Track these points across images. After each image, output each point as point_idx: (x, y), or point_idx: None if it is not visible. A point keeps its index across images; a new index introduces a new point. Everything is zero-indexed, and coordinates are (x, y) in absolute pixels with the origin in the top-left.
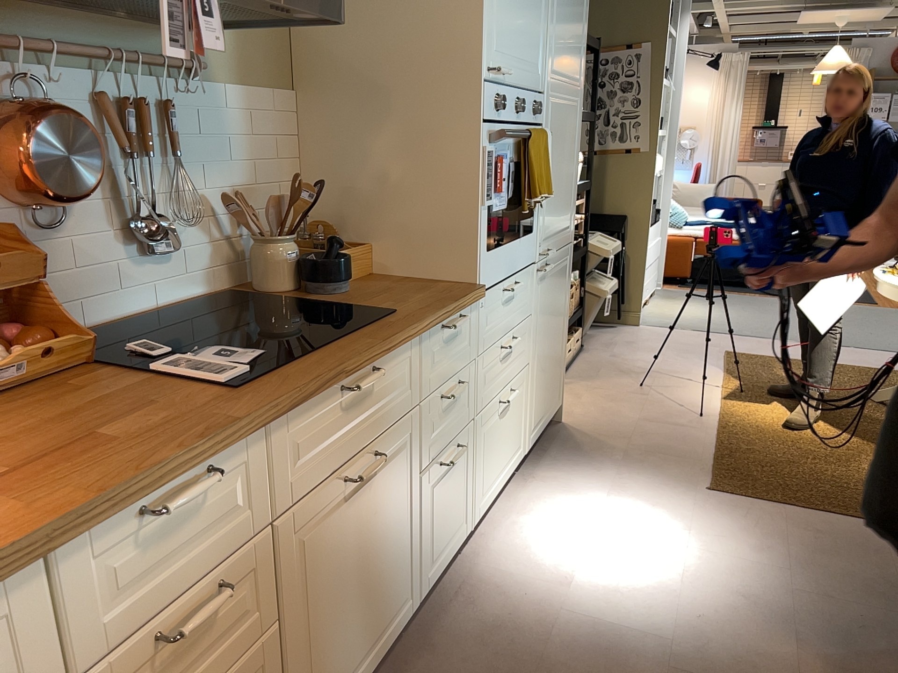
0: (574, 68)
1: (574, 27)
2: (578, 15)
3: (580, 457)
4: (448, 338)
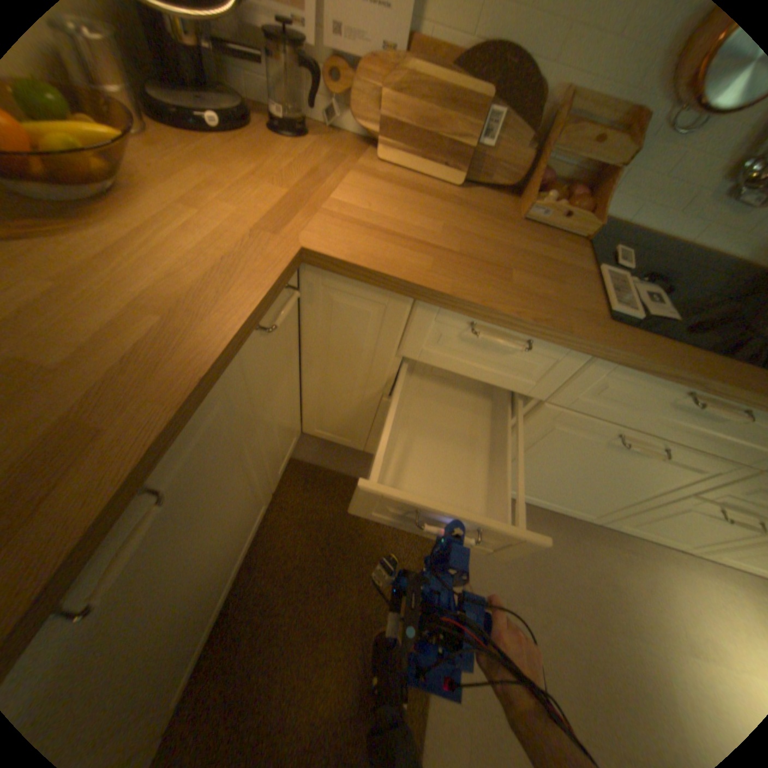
0: None
1: None
2: None
3: None
4: None
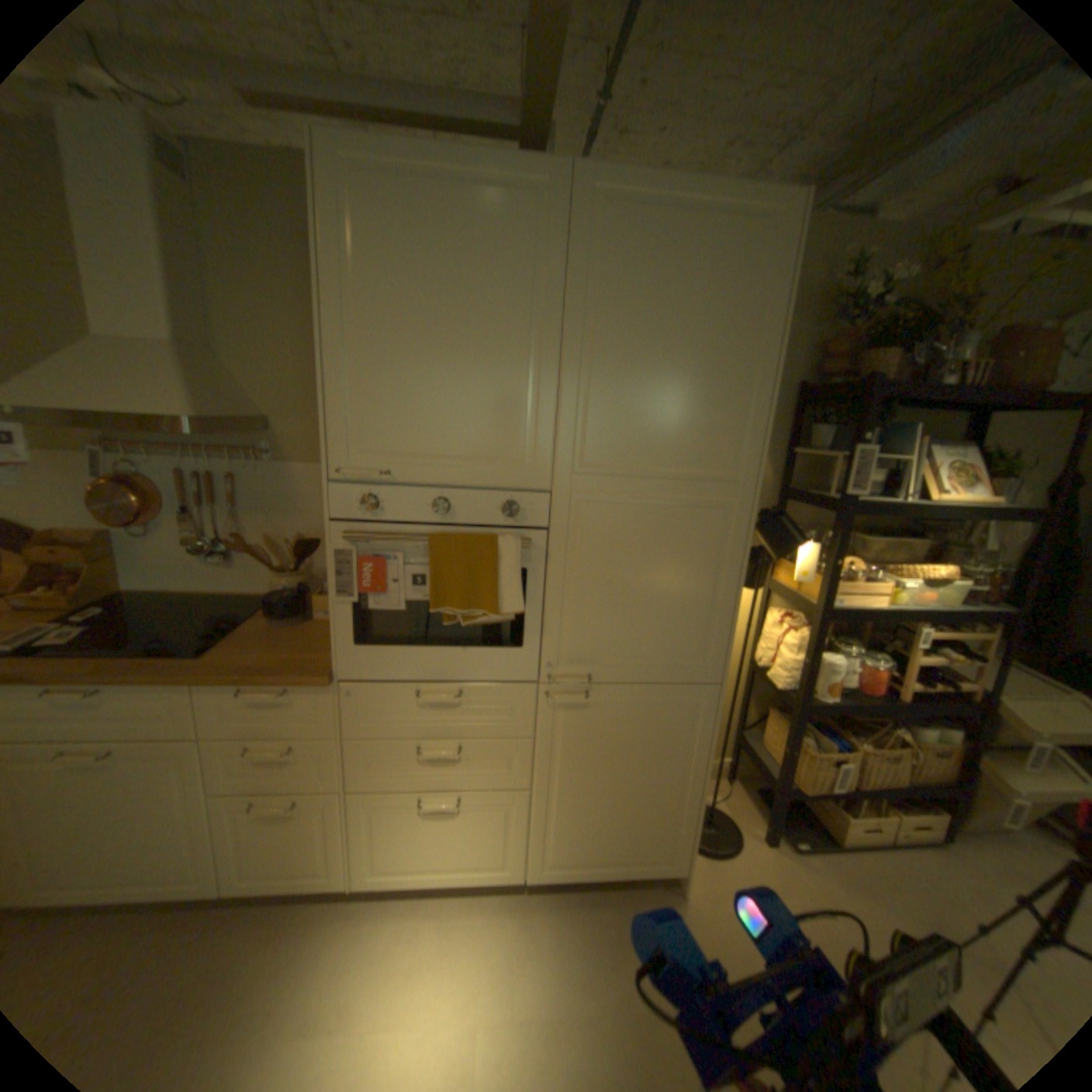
0: (701, 452)
1: (694, 395)
2: (721, 377)
3: (607, 956)
4: (253, 705)
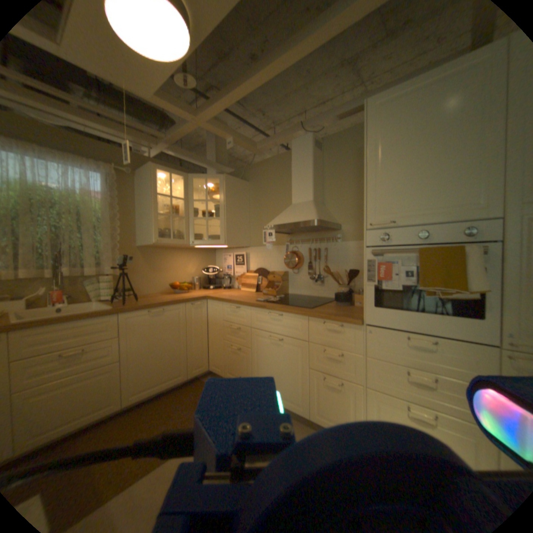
0: None
1: None
2: None
3: None
4: (329, 330)
